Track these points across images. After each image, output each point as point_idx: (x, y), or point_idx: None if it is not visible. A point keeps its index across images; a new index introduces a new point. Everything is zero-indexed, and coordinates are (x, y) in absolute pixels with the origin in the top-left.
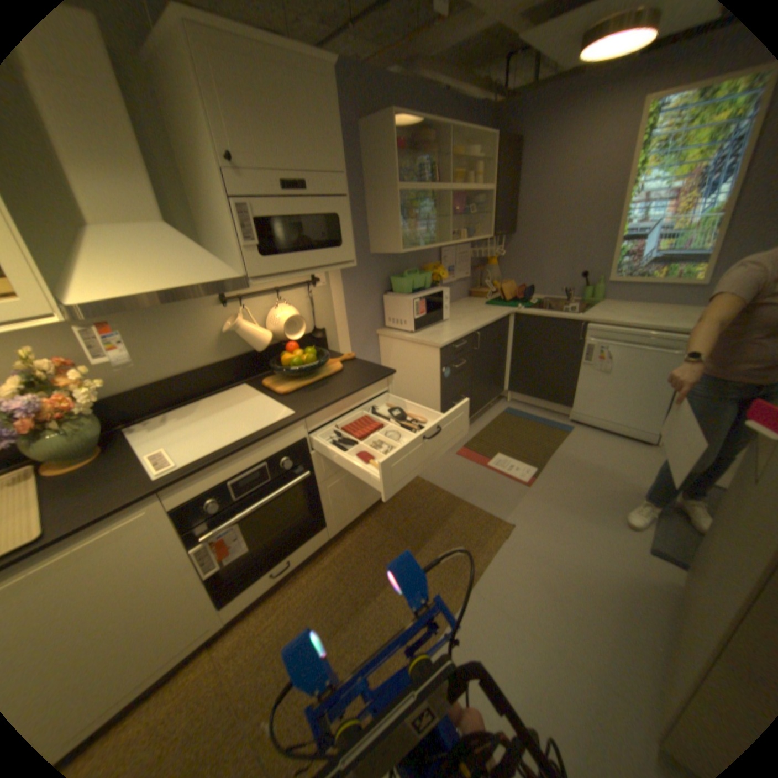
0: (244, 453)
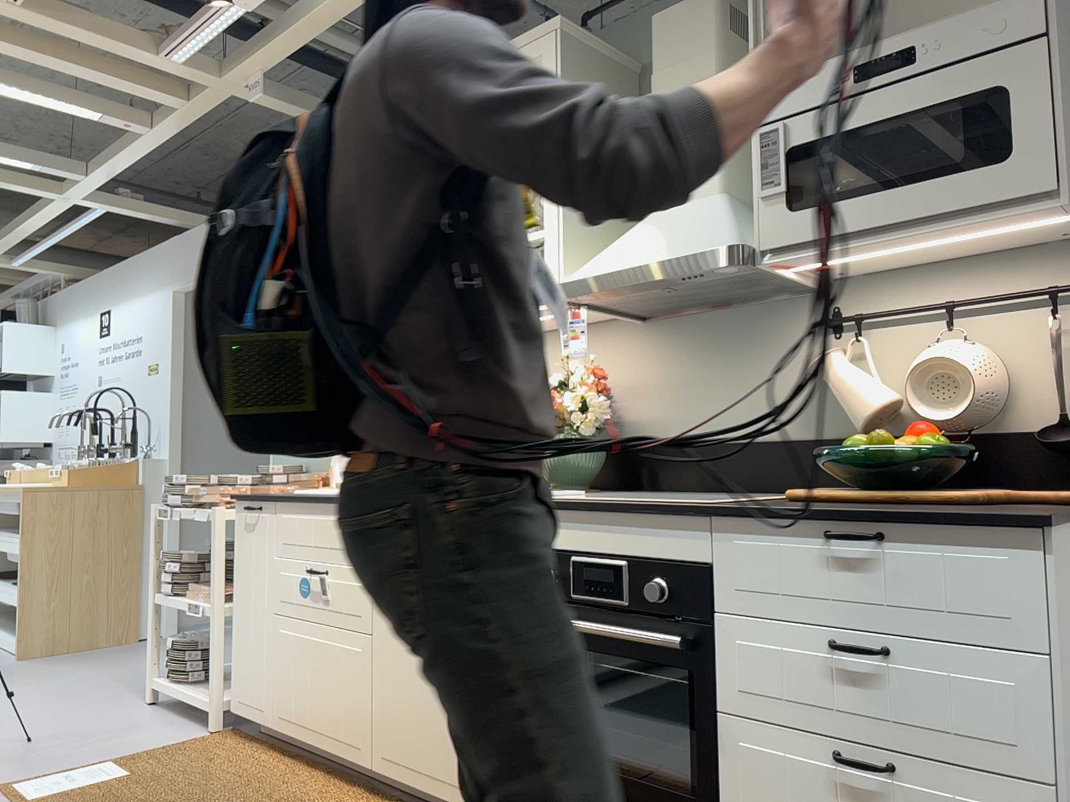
0: (605, 521)
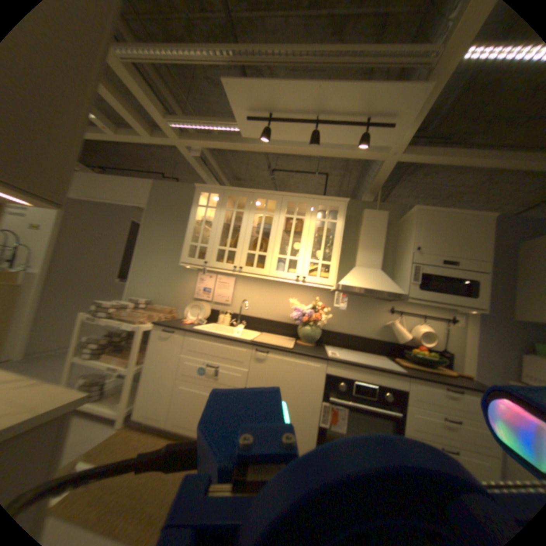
0: (370, 372)
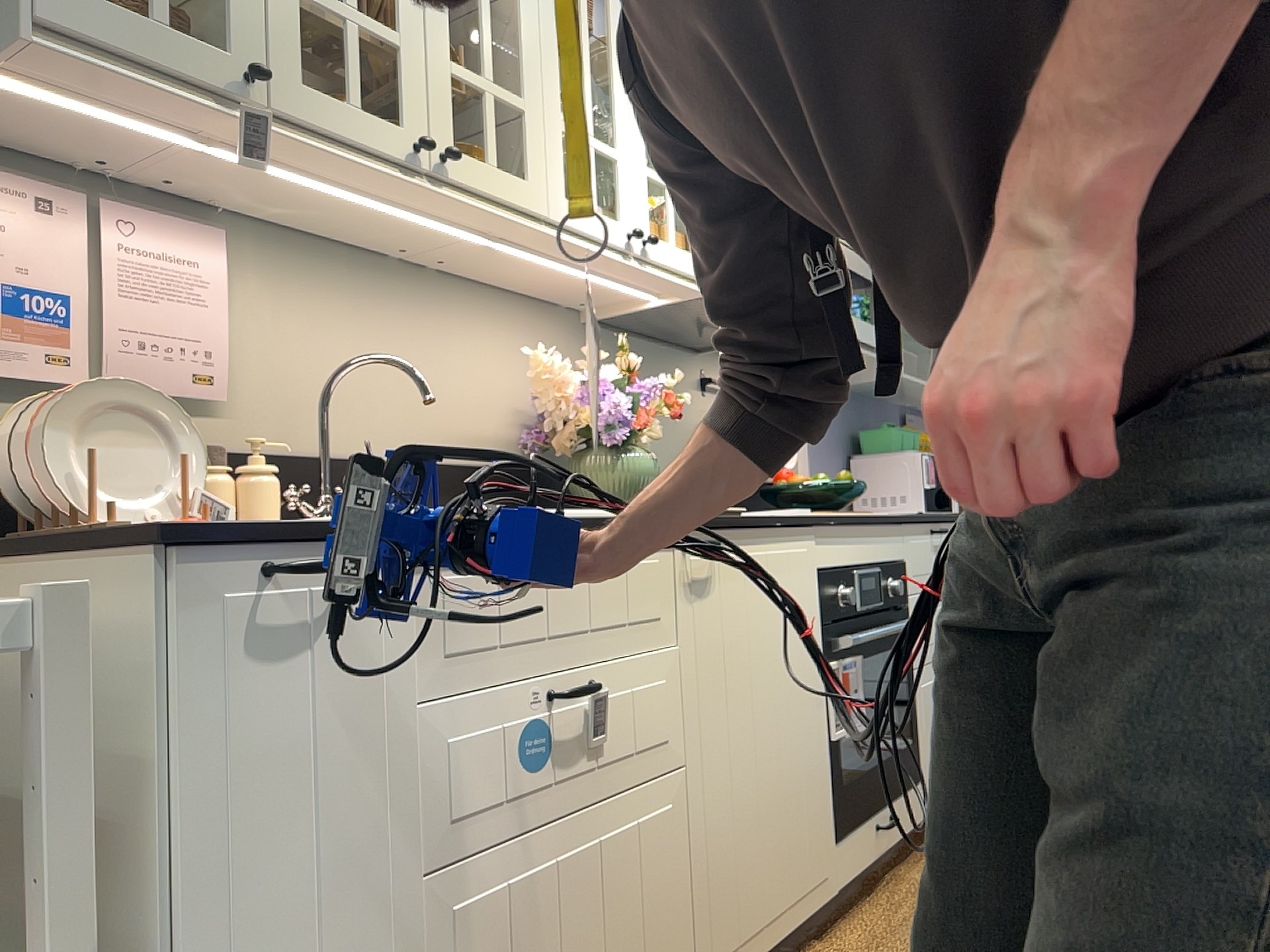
0: (868, 533)
